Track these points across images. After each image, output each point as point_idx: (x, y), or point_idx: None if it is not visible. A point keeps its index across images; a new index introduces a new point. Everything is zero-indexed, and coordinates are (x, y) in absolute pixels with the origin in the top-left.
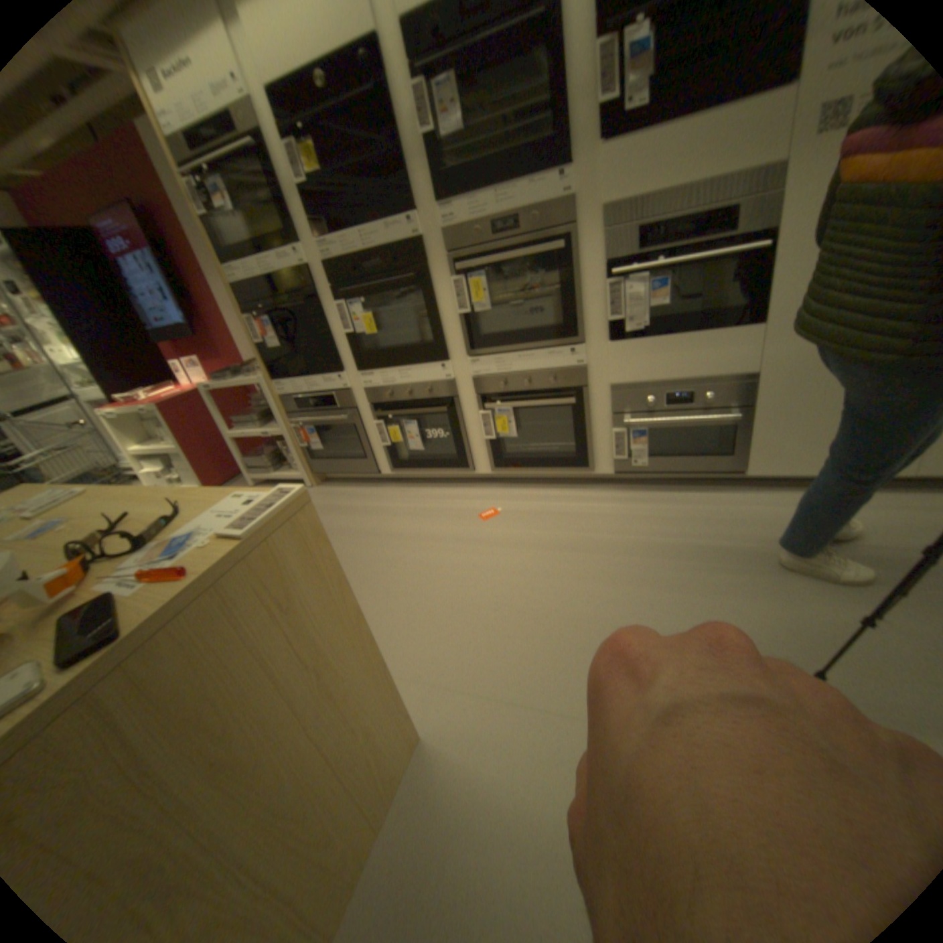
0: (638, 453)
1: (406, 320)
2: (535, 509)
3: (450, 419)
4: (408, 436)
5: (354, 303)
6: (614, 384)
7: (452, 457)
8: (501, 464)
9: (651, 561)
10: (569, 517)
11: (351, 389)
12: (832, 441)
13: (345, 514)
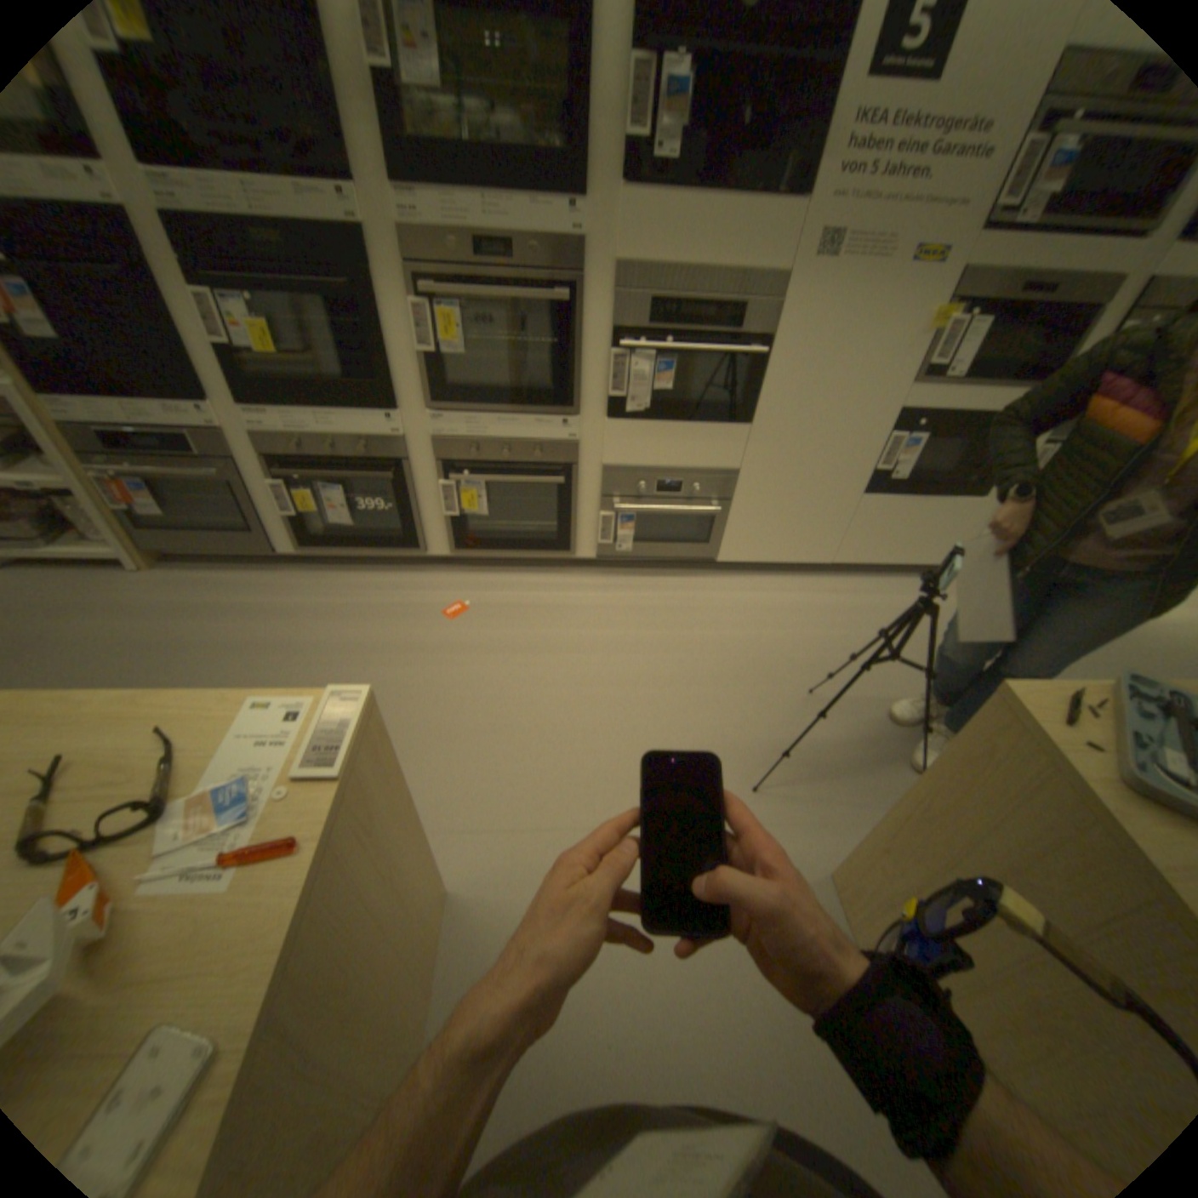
0: (619, 542)
1: (322, 345)
2: (510, 605)
3: (394, 492)
4: (323, 508)
5: (230, 306)
6: (604, 471)
7: (390, 536)
8: (462, 549)
9: (639, 662)
10: (551, 615)
11: (217, 433)
12: (779, 539)
13: (226, 623)
